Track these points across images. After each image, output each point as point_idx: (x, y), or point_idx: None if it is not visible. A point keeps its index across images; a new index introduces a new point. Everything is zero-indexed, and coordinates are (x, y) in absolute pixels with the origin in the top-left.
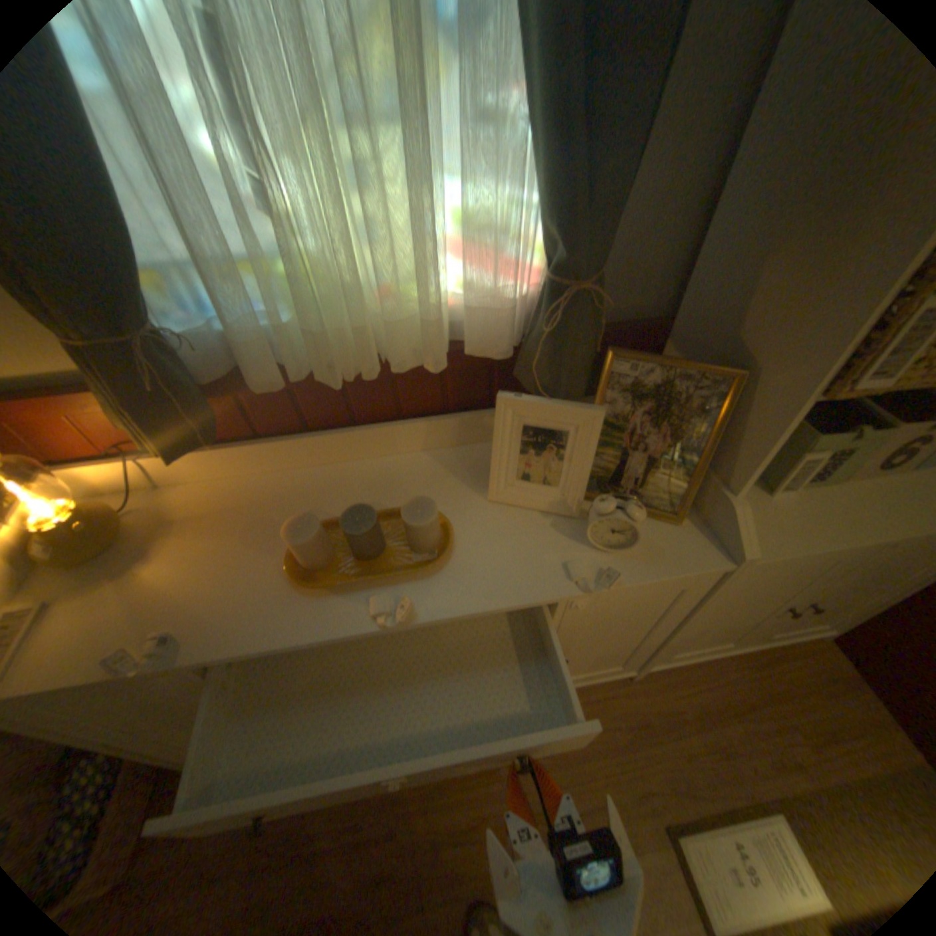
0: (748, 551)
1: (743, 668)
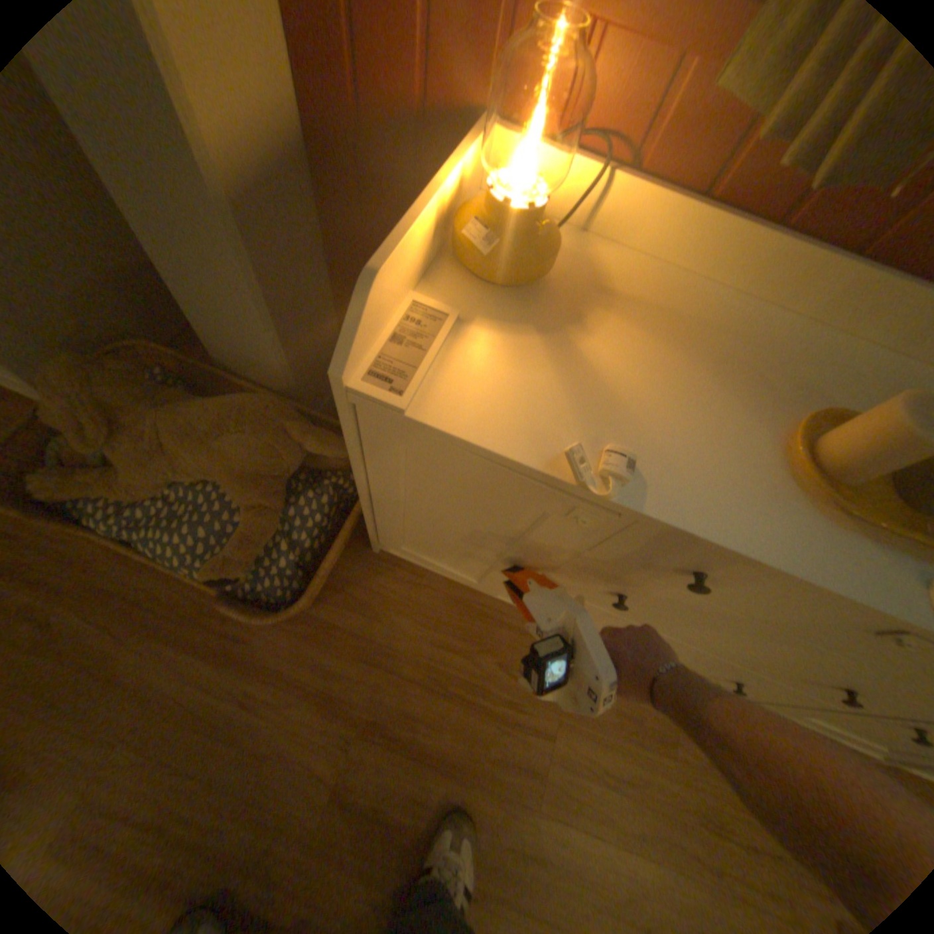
0: None
1: None
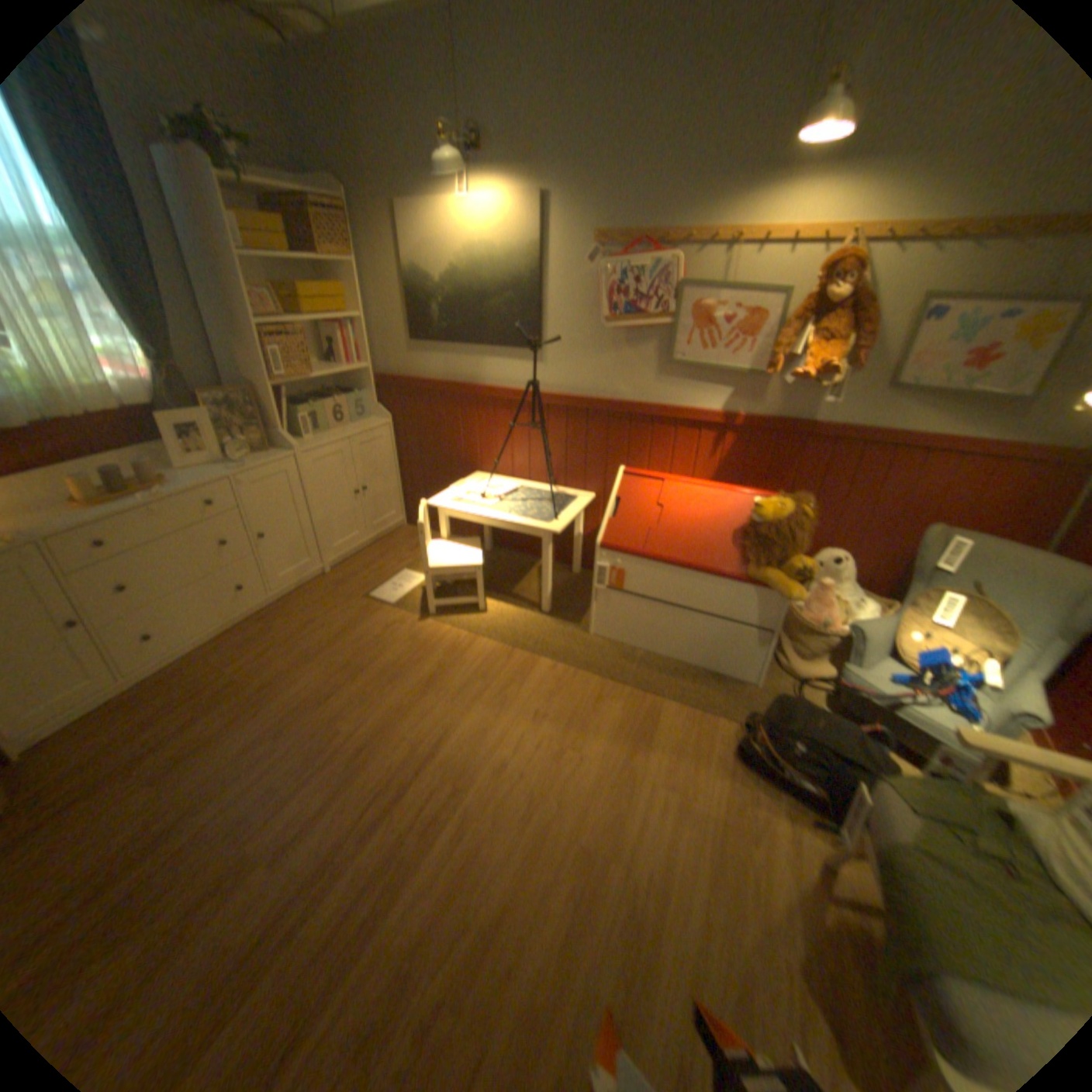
0: (291, 445)
1: (374, 548)
